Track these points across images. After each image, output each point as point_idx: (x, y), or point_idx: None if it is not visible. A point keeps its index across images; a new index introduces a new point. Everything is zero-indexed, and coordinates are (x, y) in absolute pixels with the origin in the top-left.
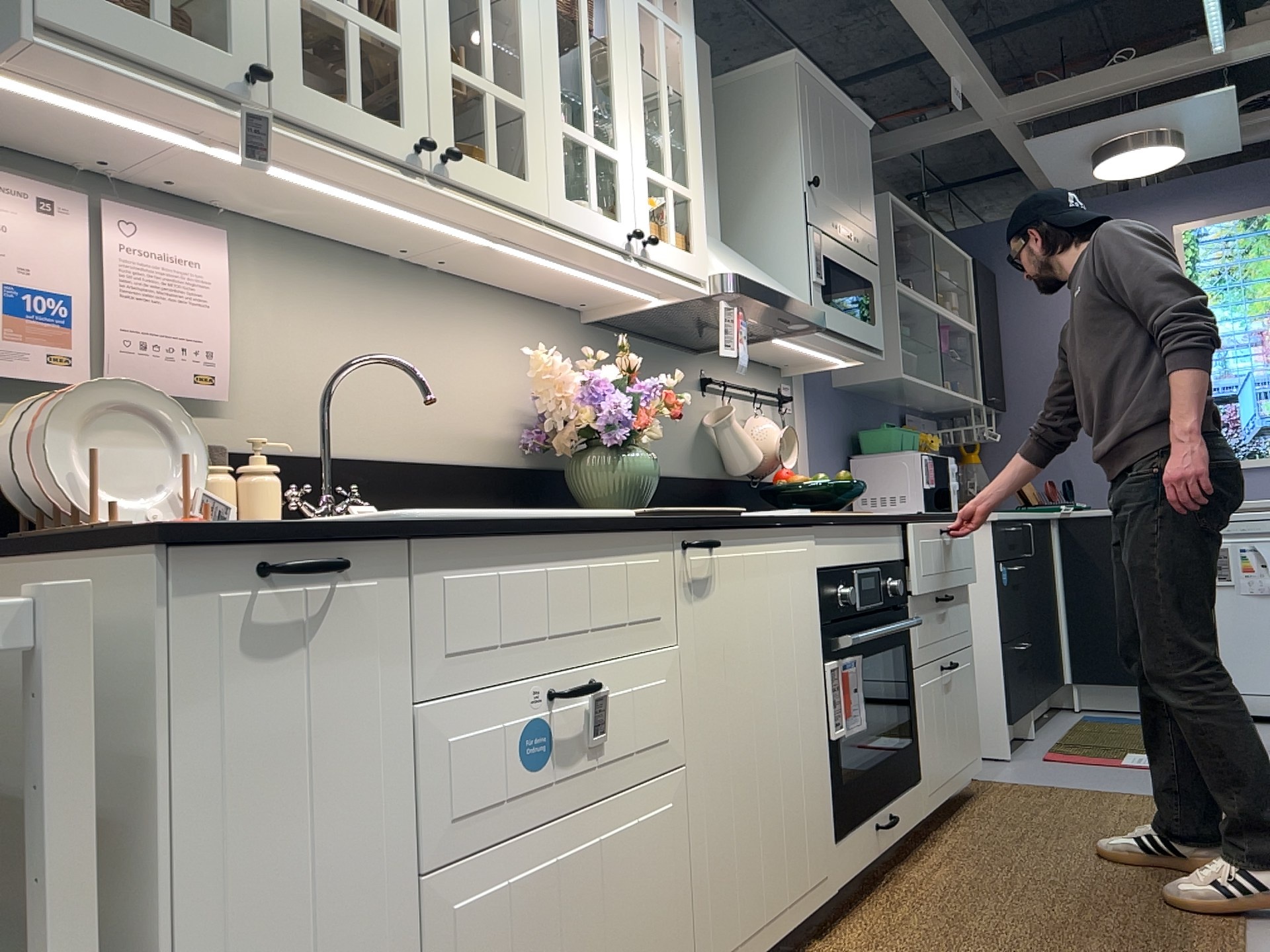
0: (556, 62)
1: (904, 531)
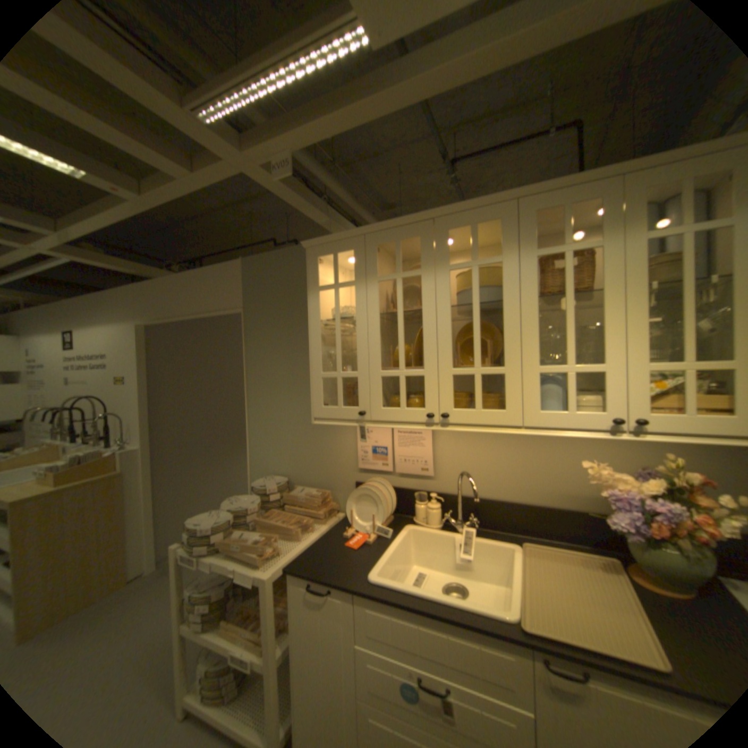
0: (535, 333)
1: None
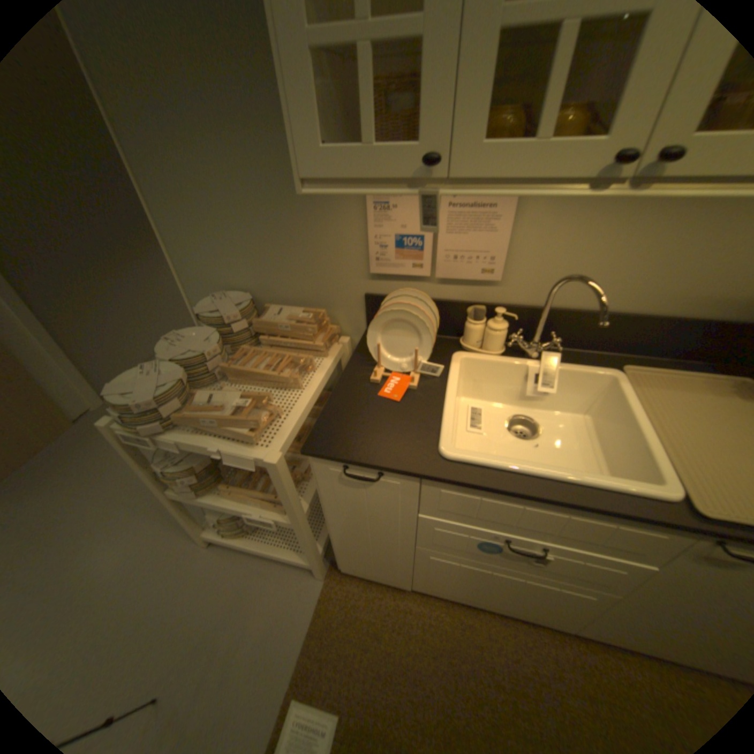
0: None
1: None
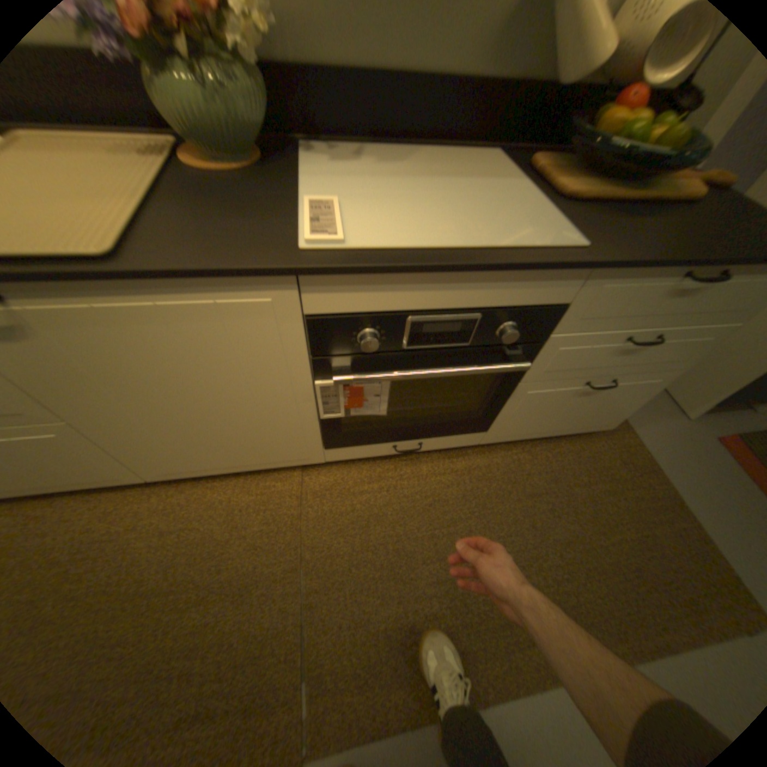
0: None
1: (591, 275)
